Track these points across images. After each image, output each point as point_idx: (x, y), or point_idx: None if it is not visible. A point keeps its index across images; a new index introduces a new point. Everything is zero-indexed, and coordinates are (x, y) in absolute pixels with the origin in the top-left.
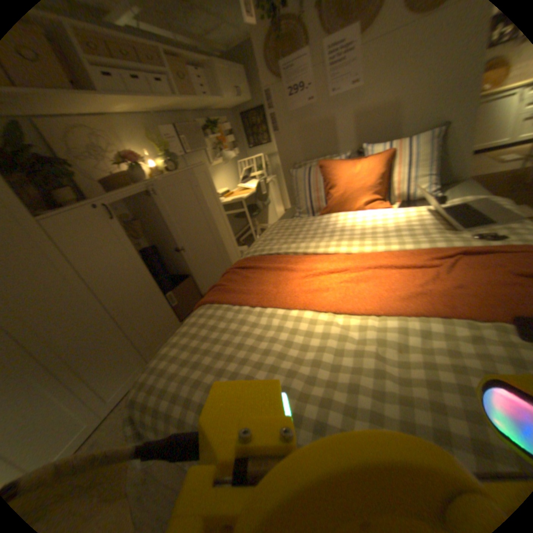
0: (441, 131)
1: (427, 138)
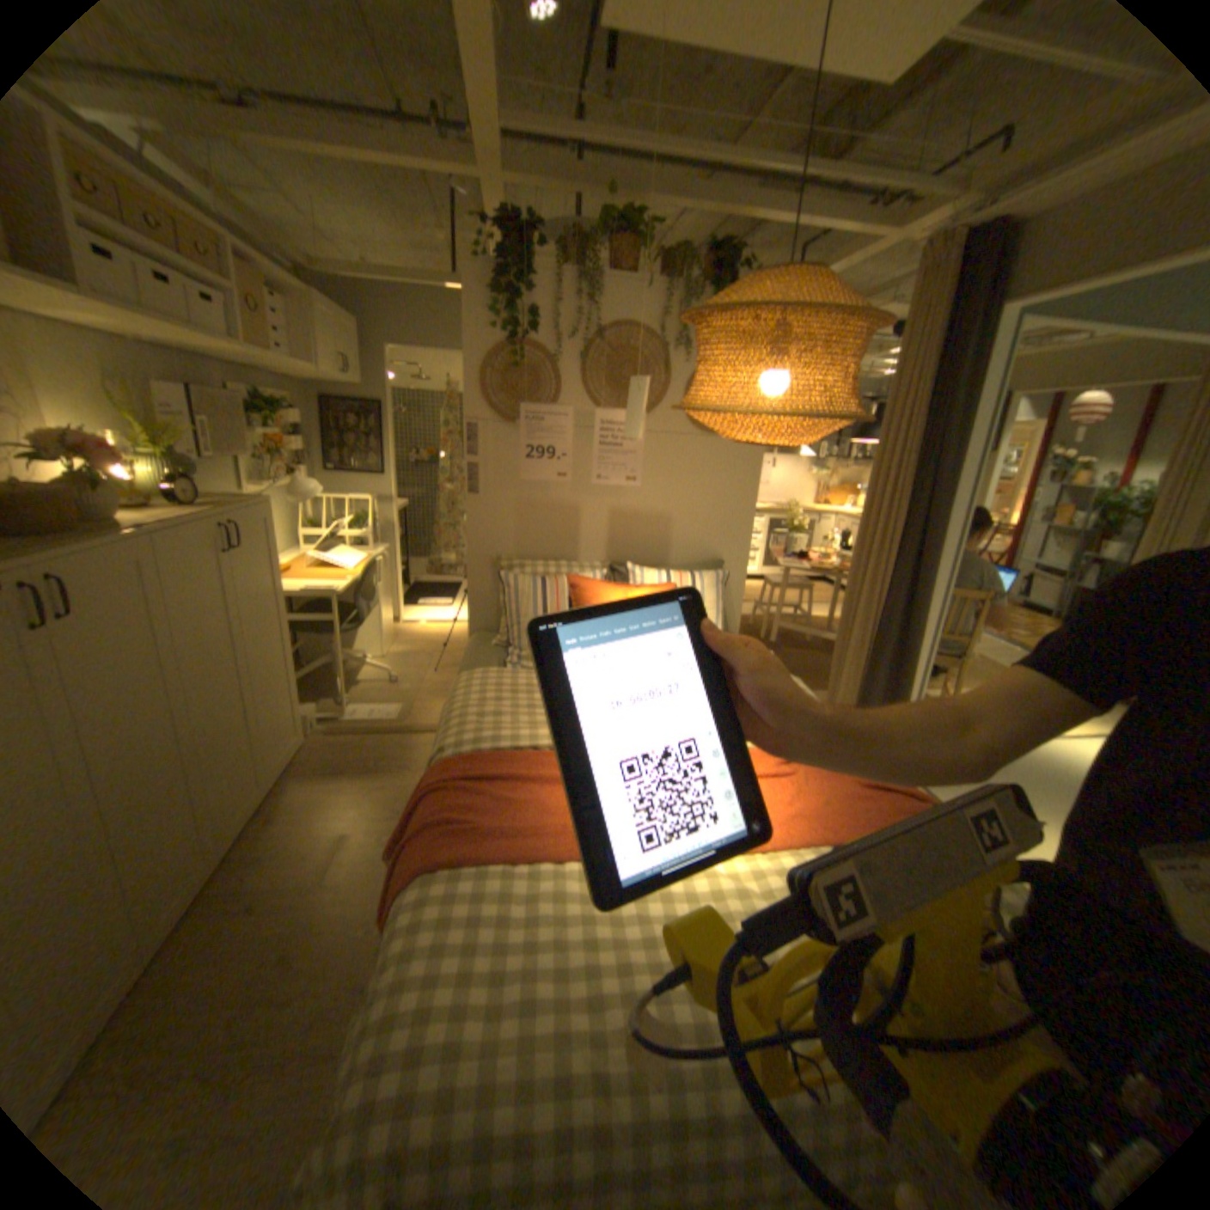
0: (724, 577)
1: (711, 583)
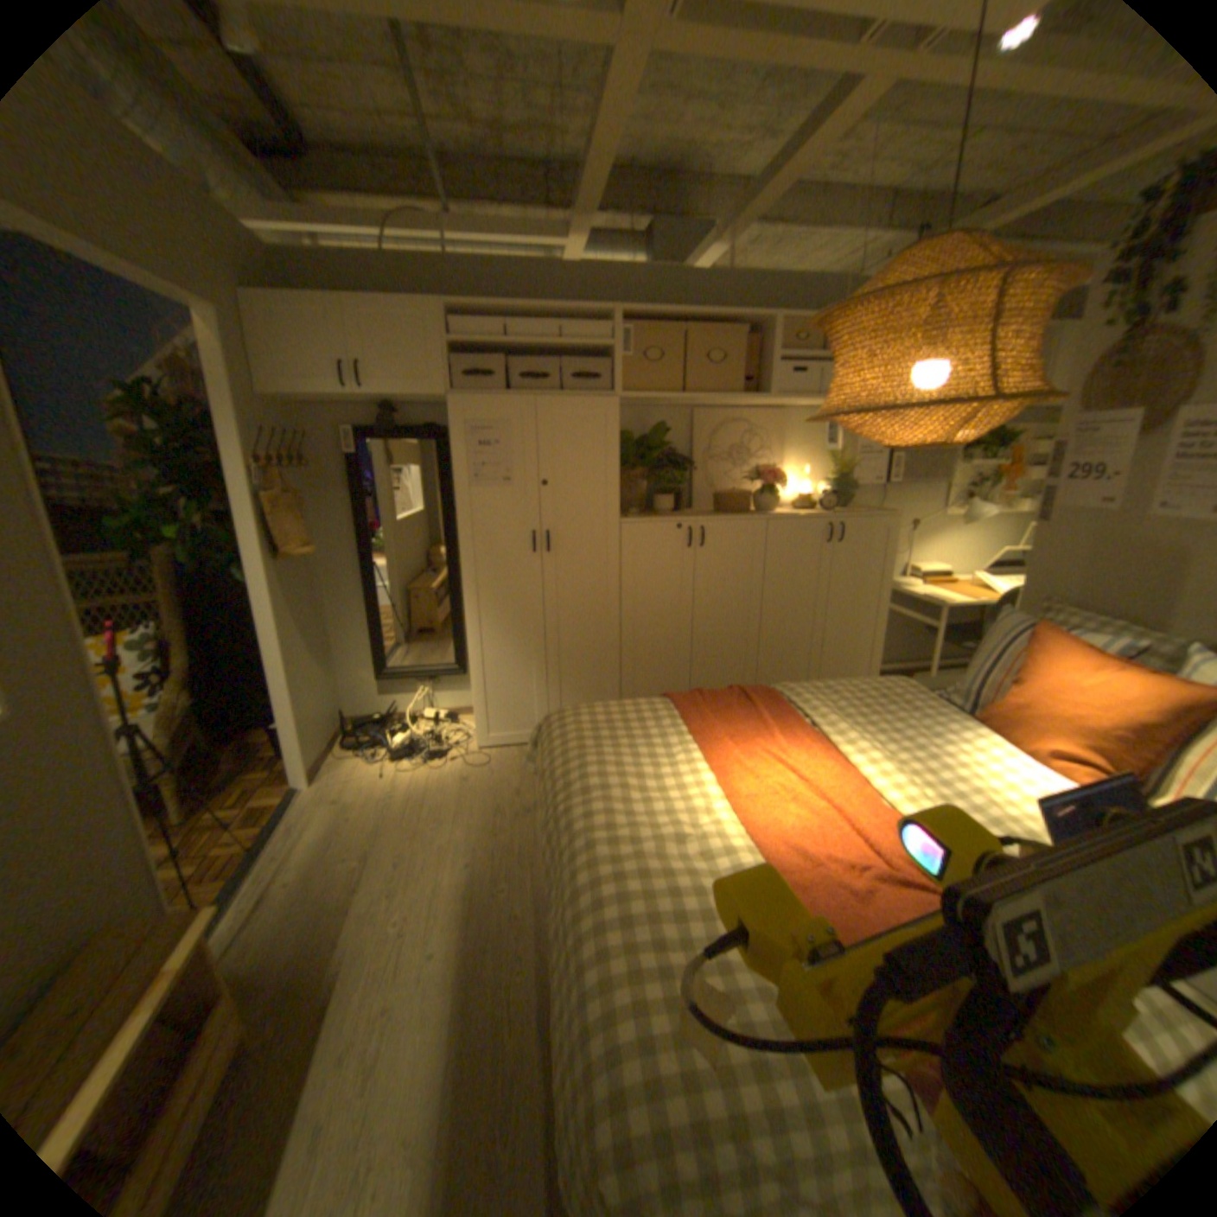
0: None
1: None
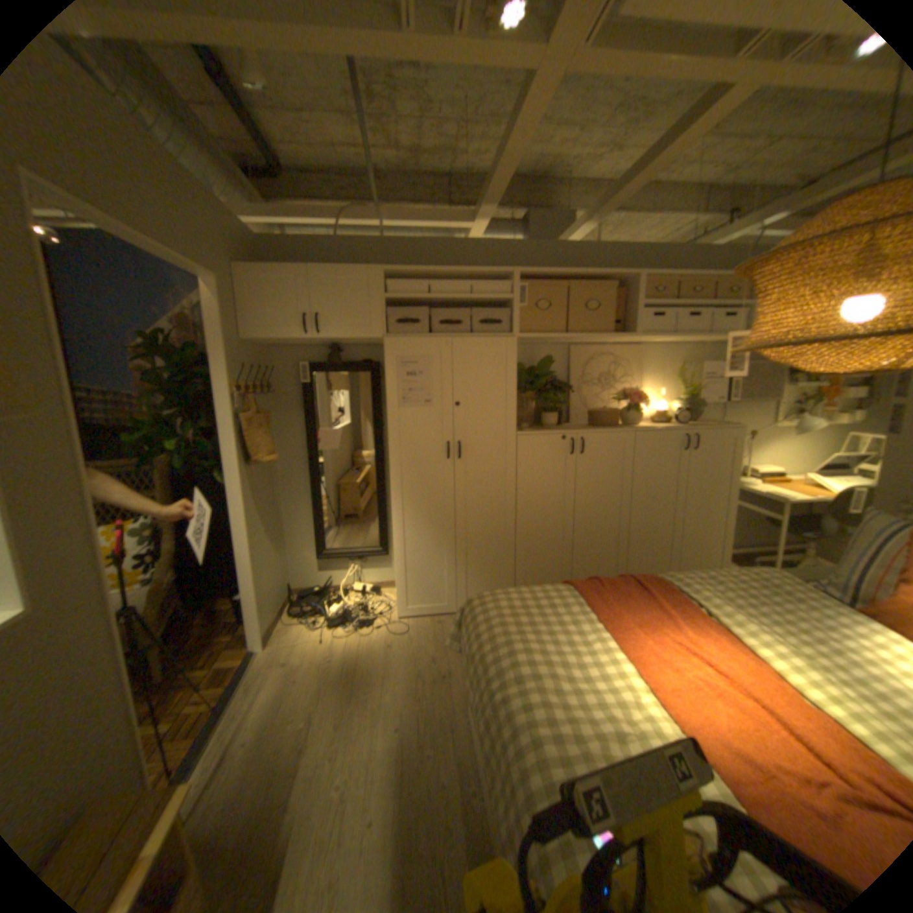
0: None
1: None
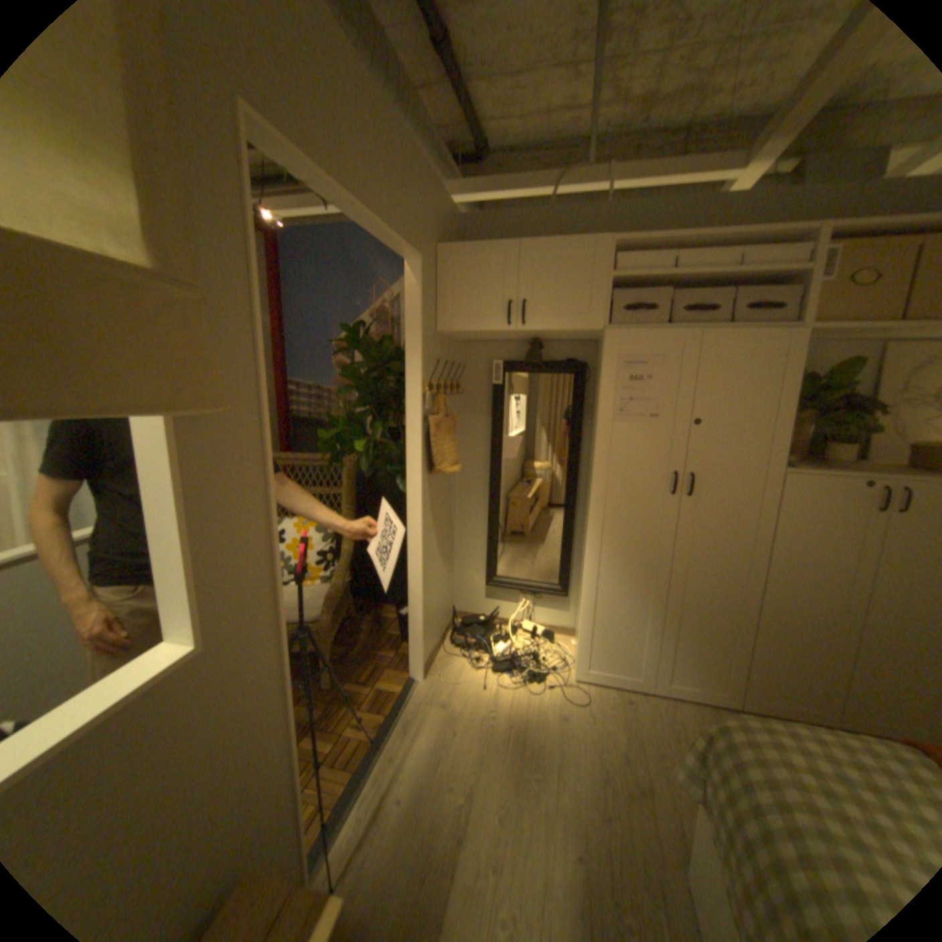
0: None
1: None
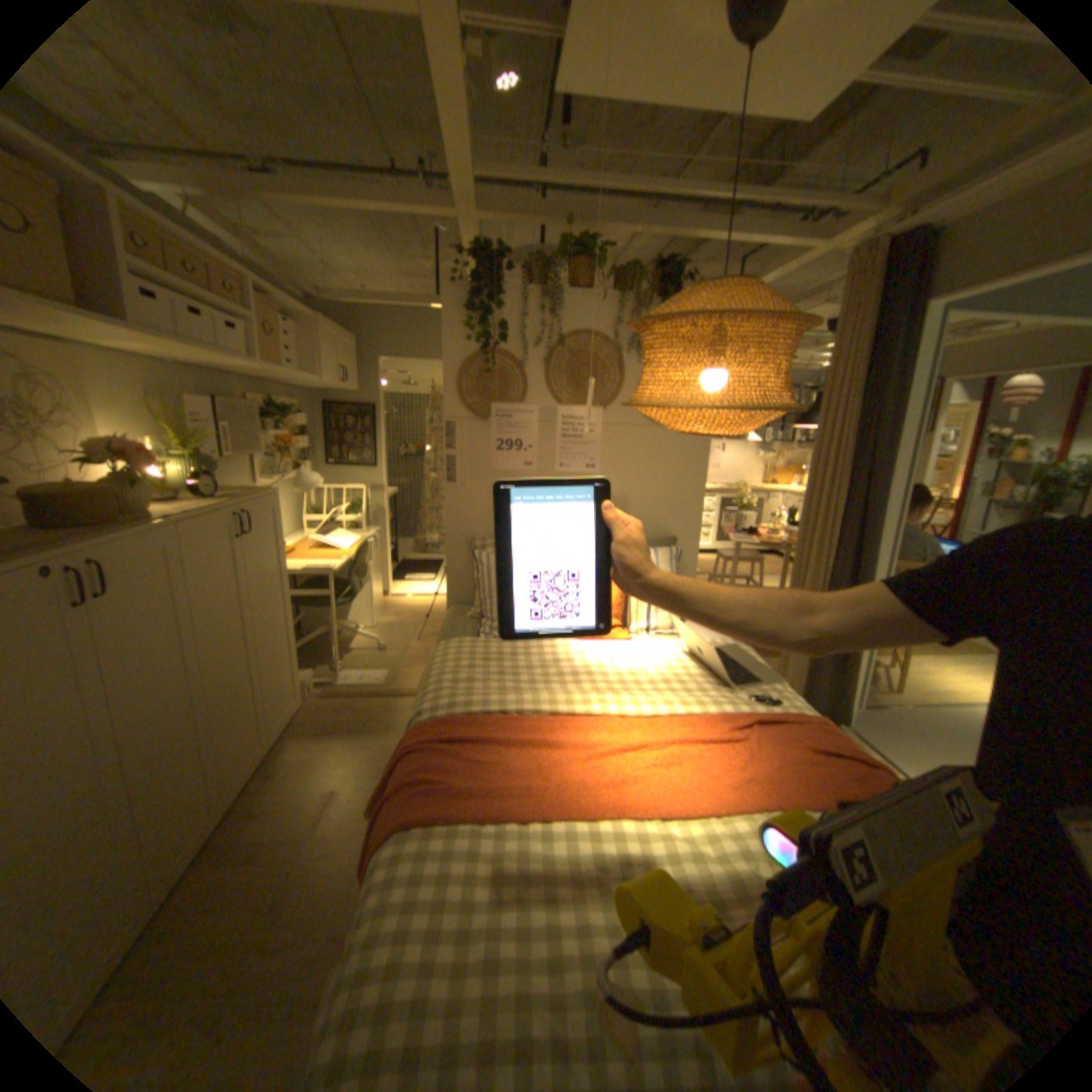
0: (677, 553)
1: (666, 558)
